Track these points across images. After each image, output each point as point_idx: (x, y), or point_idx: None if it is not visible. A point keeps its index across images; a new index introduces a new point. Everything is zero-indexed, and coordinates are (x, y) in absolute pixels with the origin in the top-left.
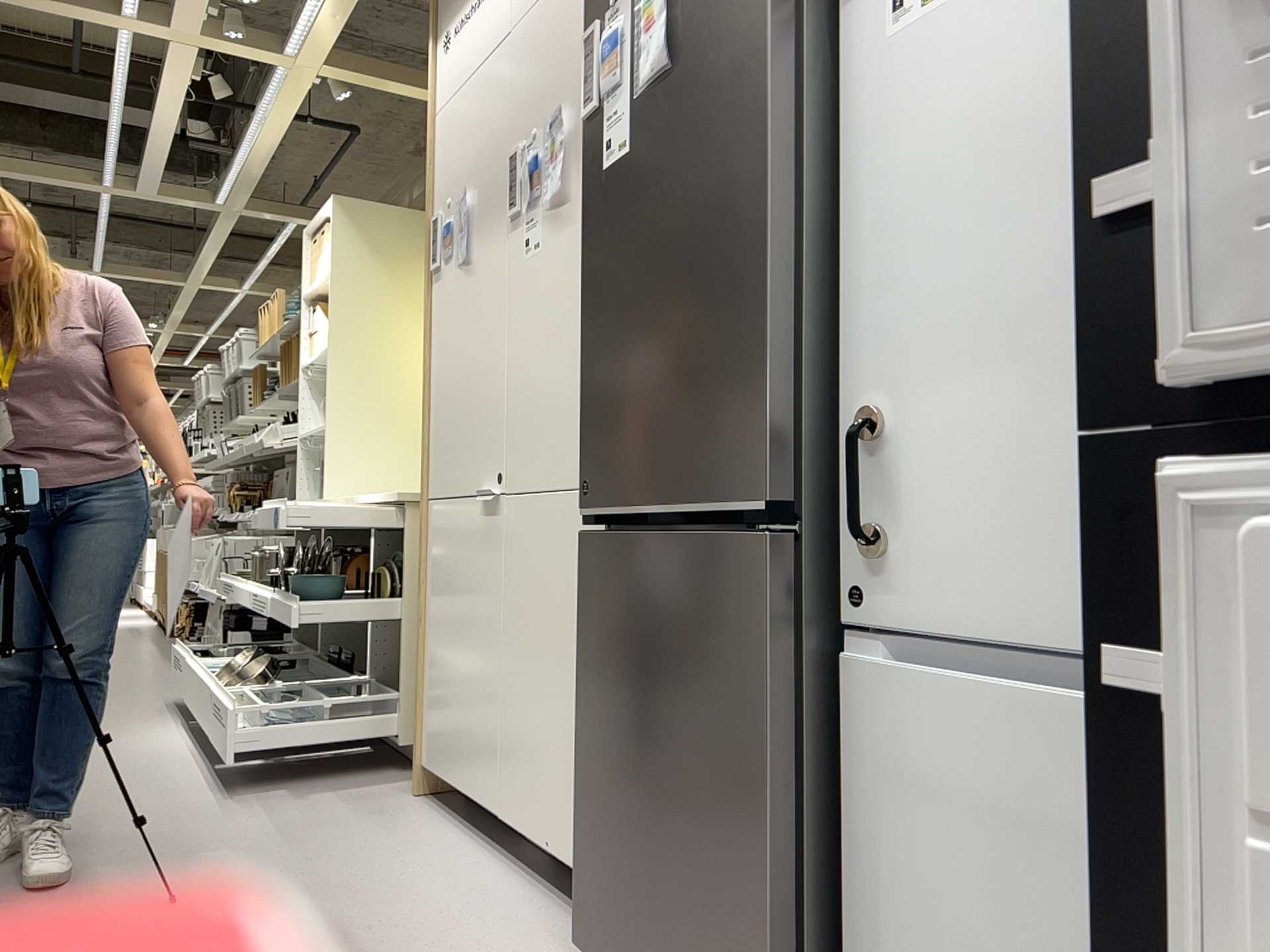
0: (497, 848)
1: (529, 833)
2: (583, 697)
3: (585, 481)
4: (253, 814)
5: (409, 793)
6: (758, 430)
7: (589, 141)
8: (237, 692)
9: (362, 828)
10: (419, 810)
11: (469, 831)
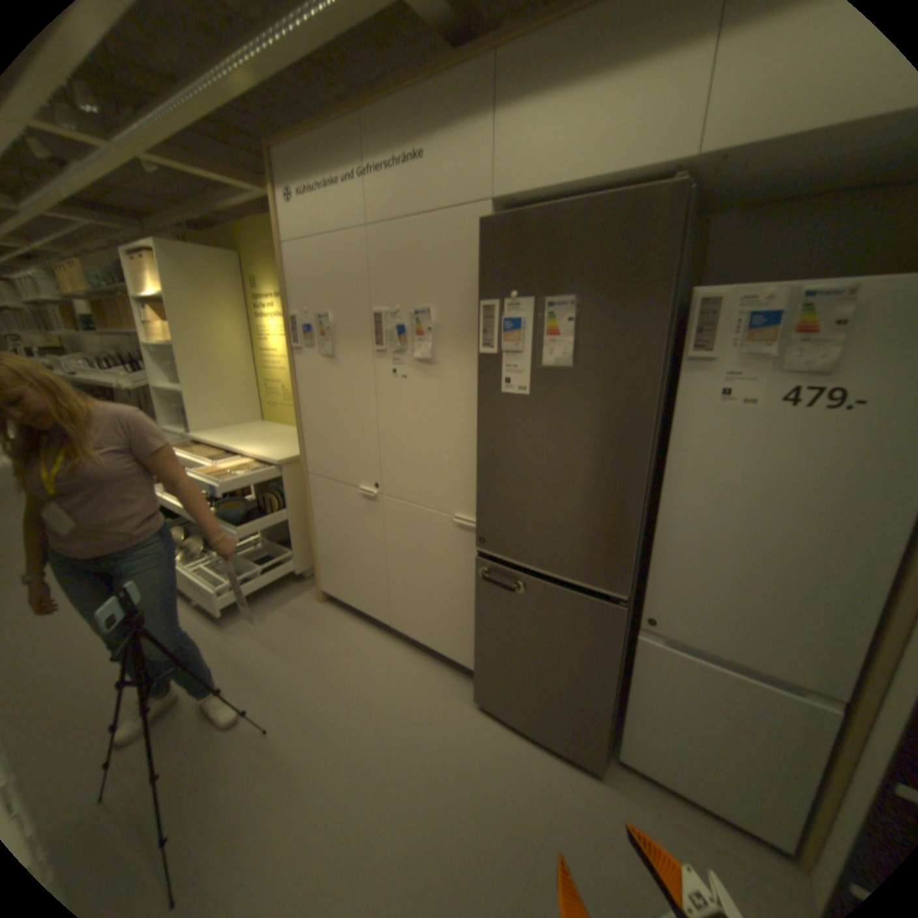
0: (386, 632)
1: (415, 637)
2: (481, 620)
3: (482, 535)
4: (248, 641)
5: (315, 600)
6: (623, 565)
7: (485, 366)
8: (196, 568)
9: (314, 636)
10: (330, 613)
11: (365, 623)
